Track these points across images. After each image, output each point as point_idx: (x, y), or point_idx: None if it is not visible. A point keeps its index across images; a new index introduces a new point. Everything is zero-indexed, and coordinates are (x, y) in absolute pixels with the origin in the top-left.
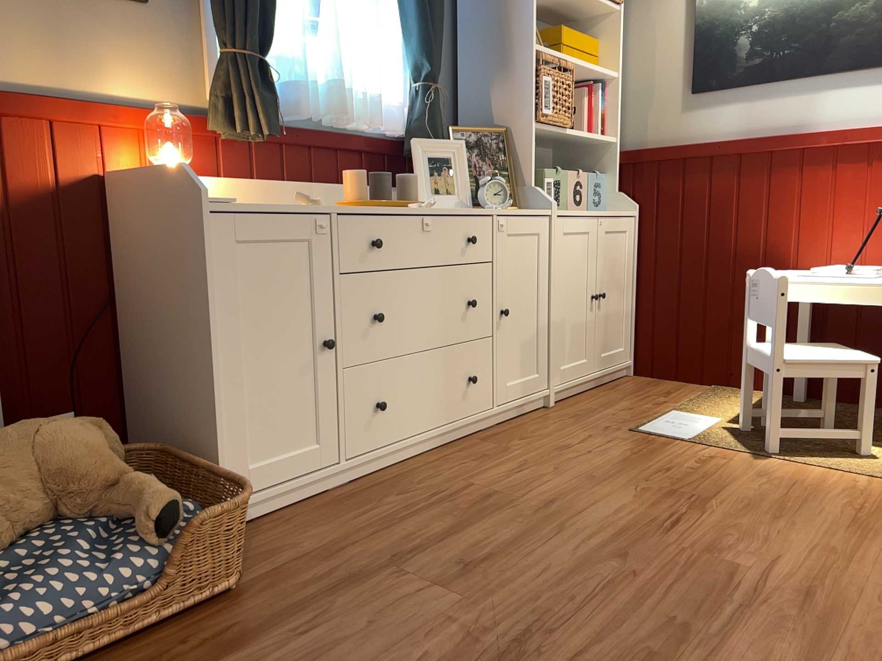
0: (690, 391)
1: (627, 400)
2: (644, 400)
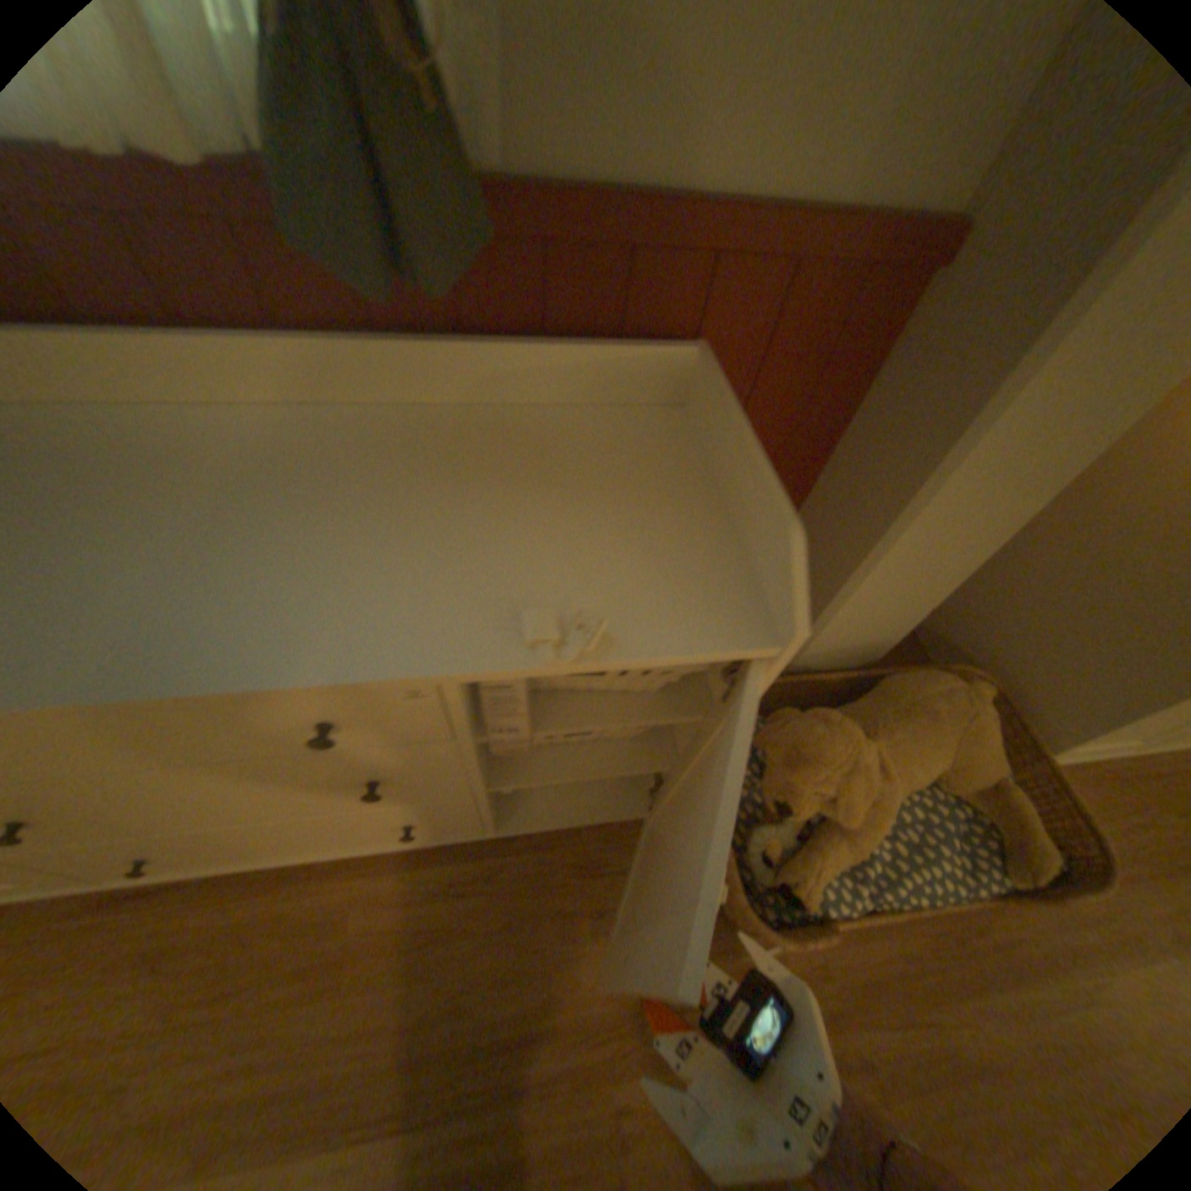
0: None
1: None
2: None
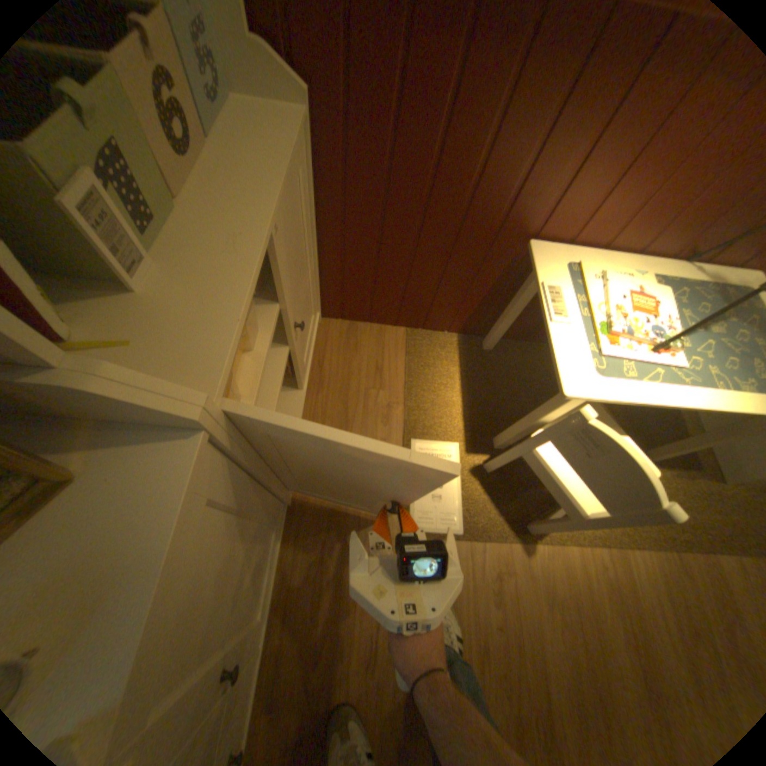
0: (395, 355)
1: (354, 424)
2: (368, 412)
